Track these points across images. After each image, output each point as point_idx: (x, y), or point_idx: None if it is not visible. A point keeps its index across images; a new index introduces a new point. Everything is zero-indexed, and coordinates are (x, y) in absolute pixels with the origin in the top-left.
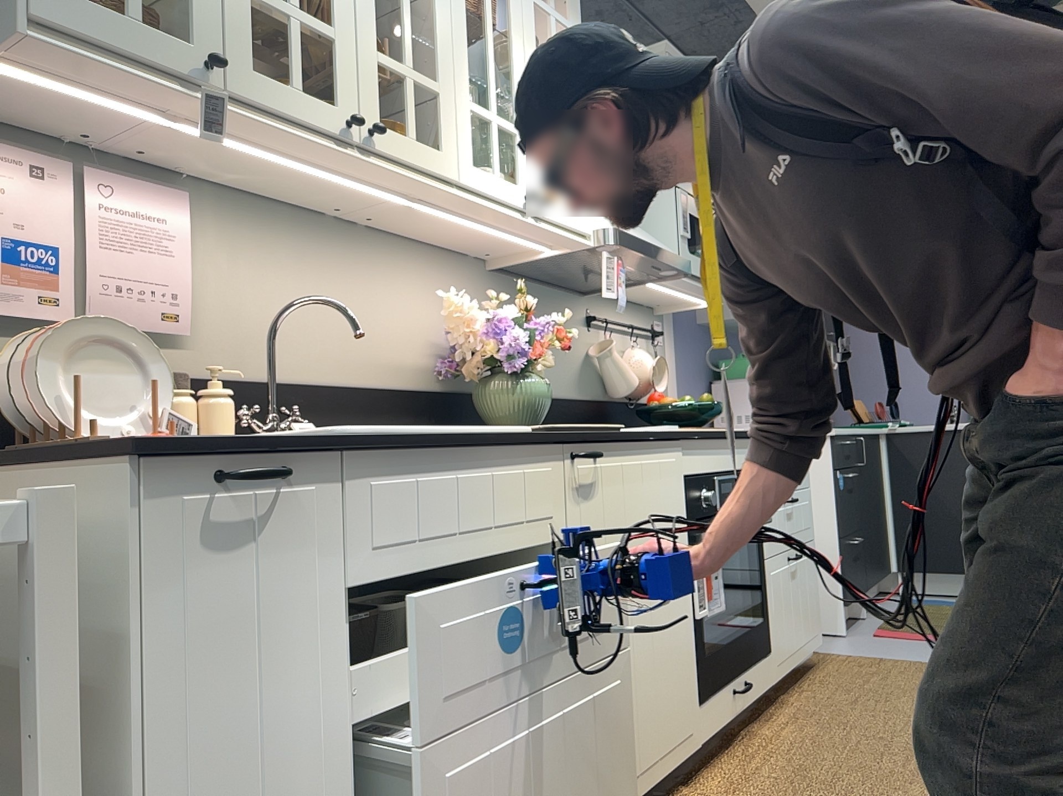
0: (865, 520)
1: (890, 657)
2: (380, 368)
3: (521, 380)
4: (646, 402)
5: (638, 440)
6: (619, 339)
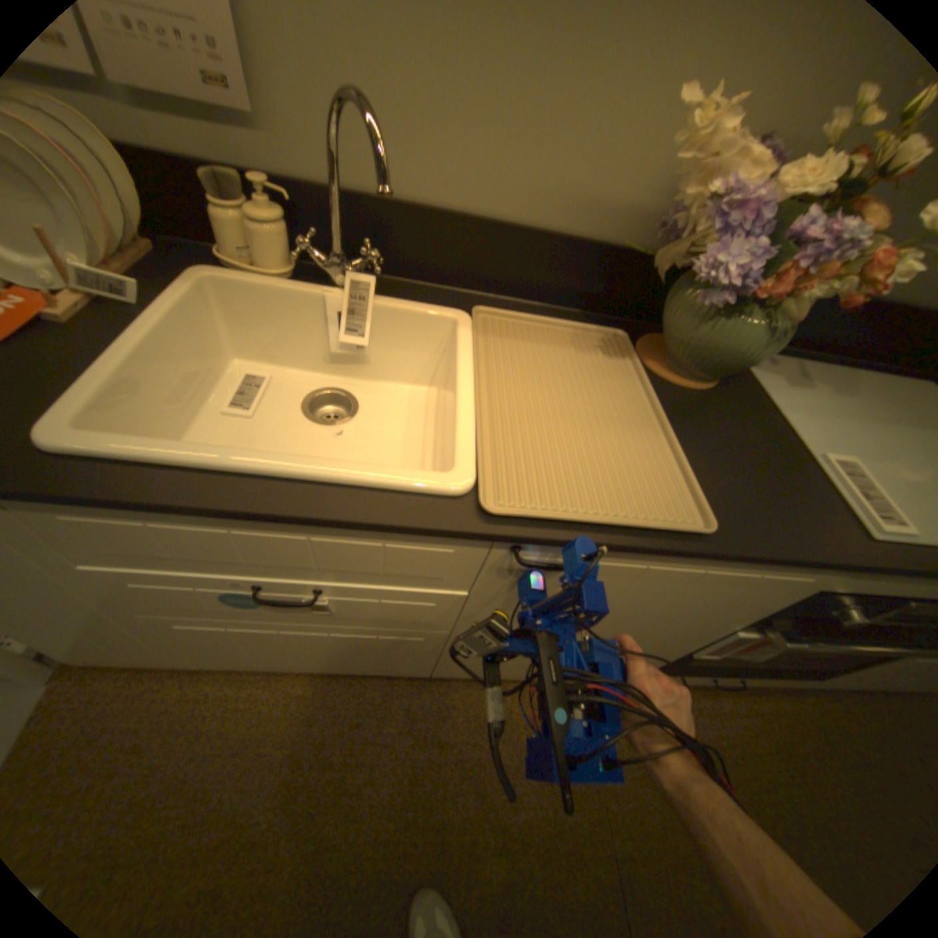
0: None
1: None
2: (560, 200)
3: (730, 312)
4: None
5: (715, 560)
6: None
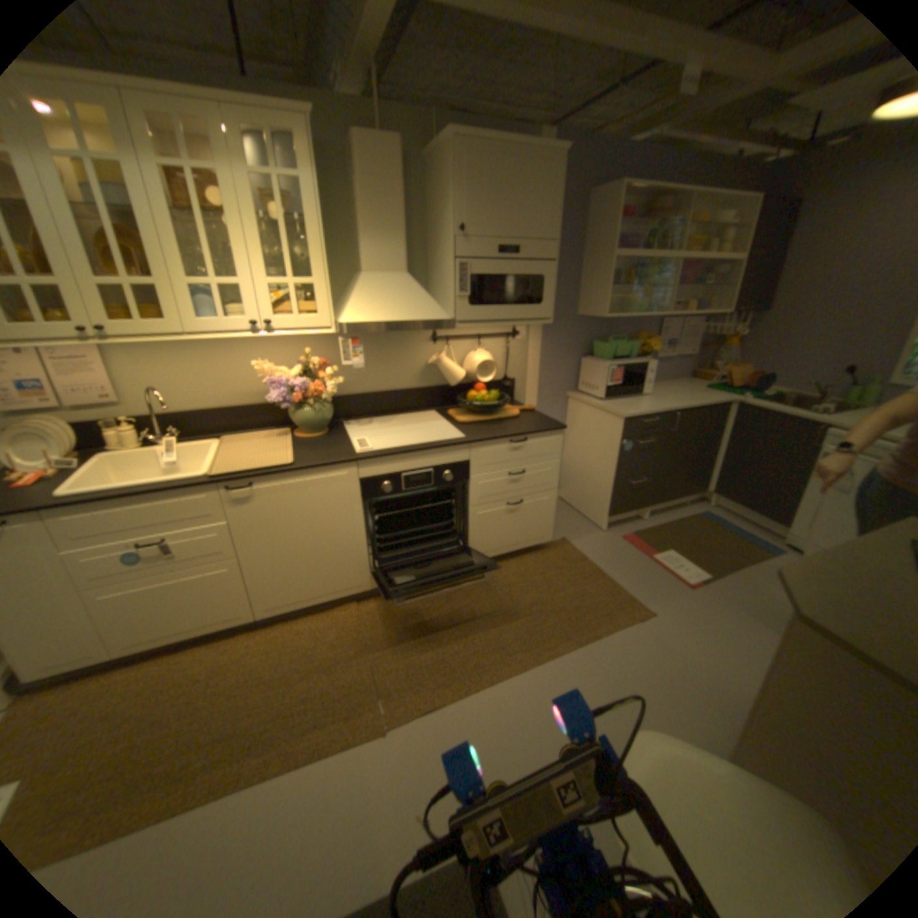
0: (666, 467)
1: (595, 561)
2: (245, 396)
3: (302, 410)
4: (466, 391)
5: (296, 472)
6: (468, 345)
